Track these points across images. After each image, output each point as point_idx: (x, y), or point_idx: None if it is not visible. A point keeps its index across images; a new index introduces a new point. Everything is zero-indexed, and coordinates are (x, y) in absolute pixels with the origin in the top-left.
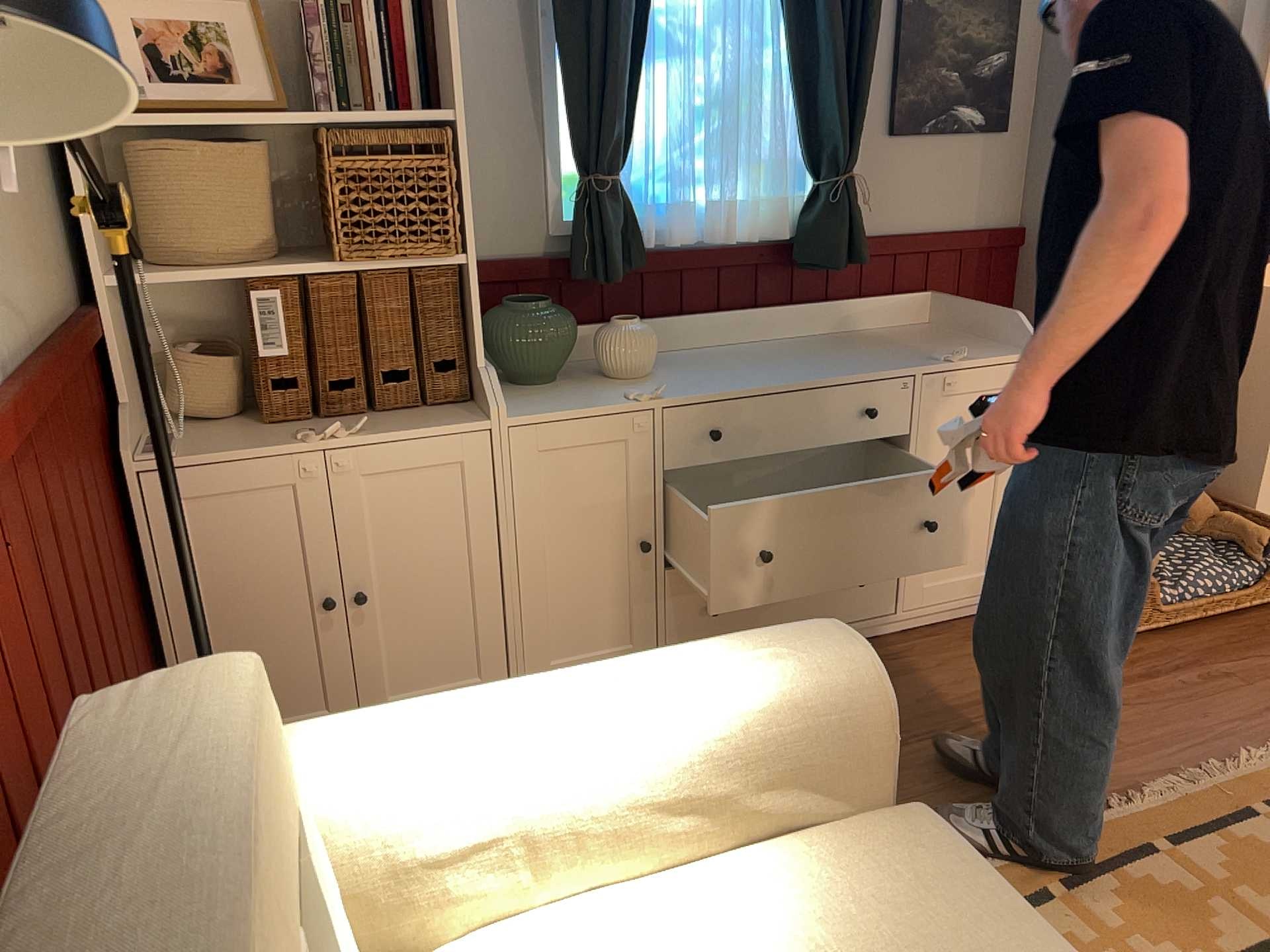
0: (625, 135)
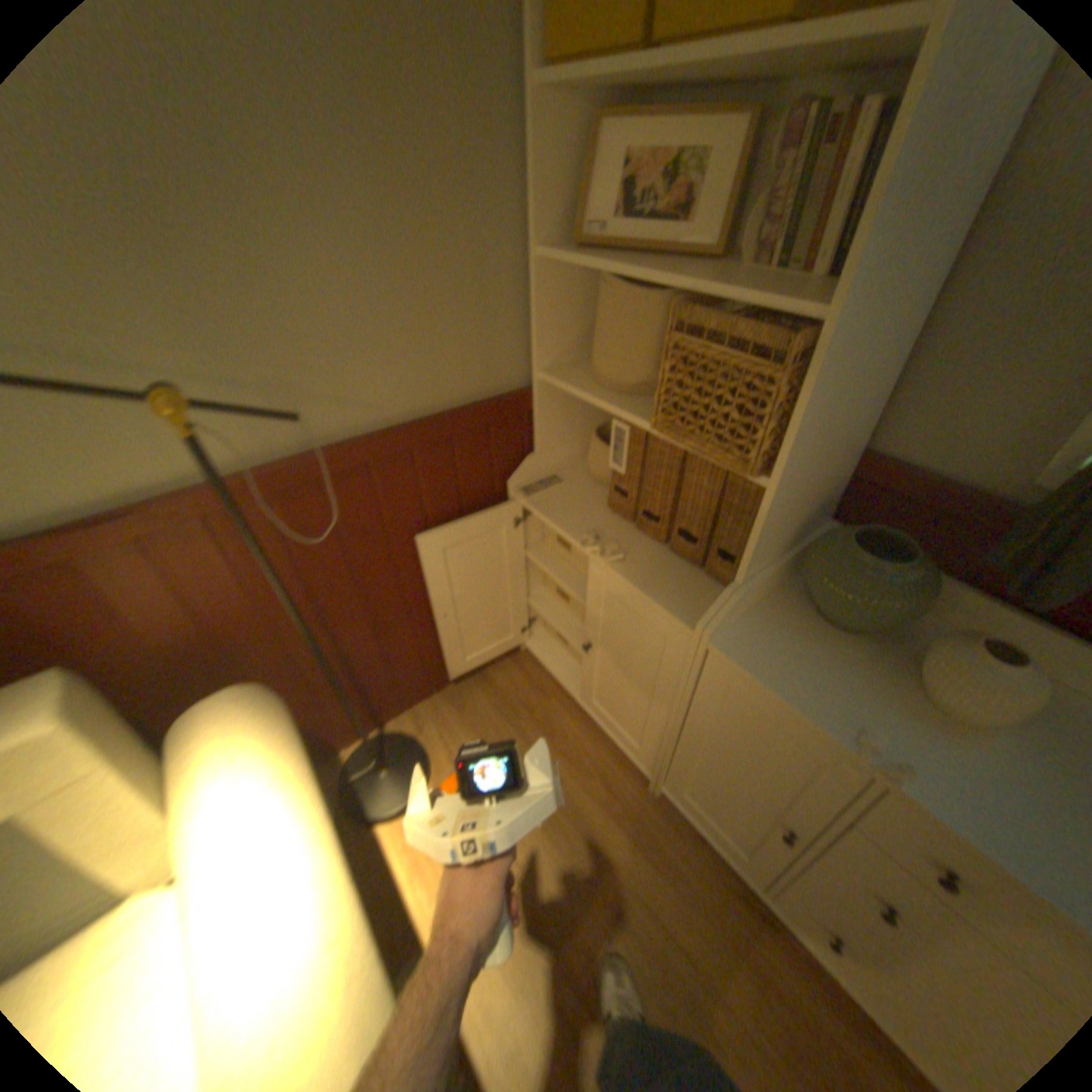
0: None
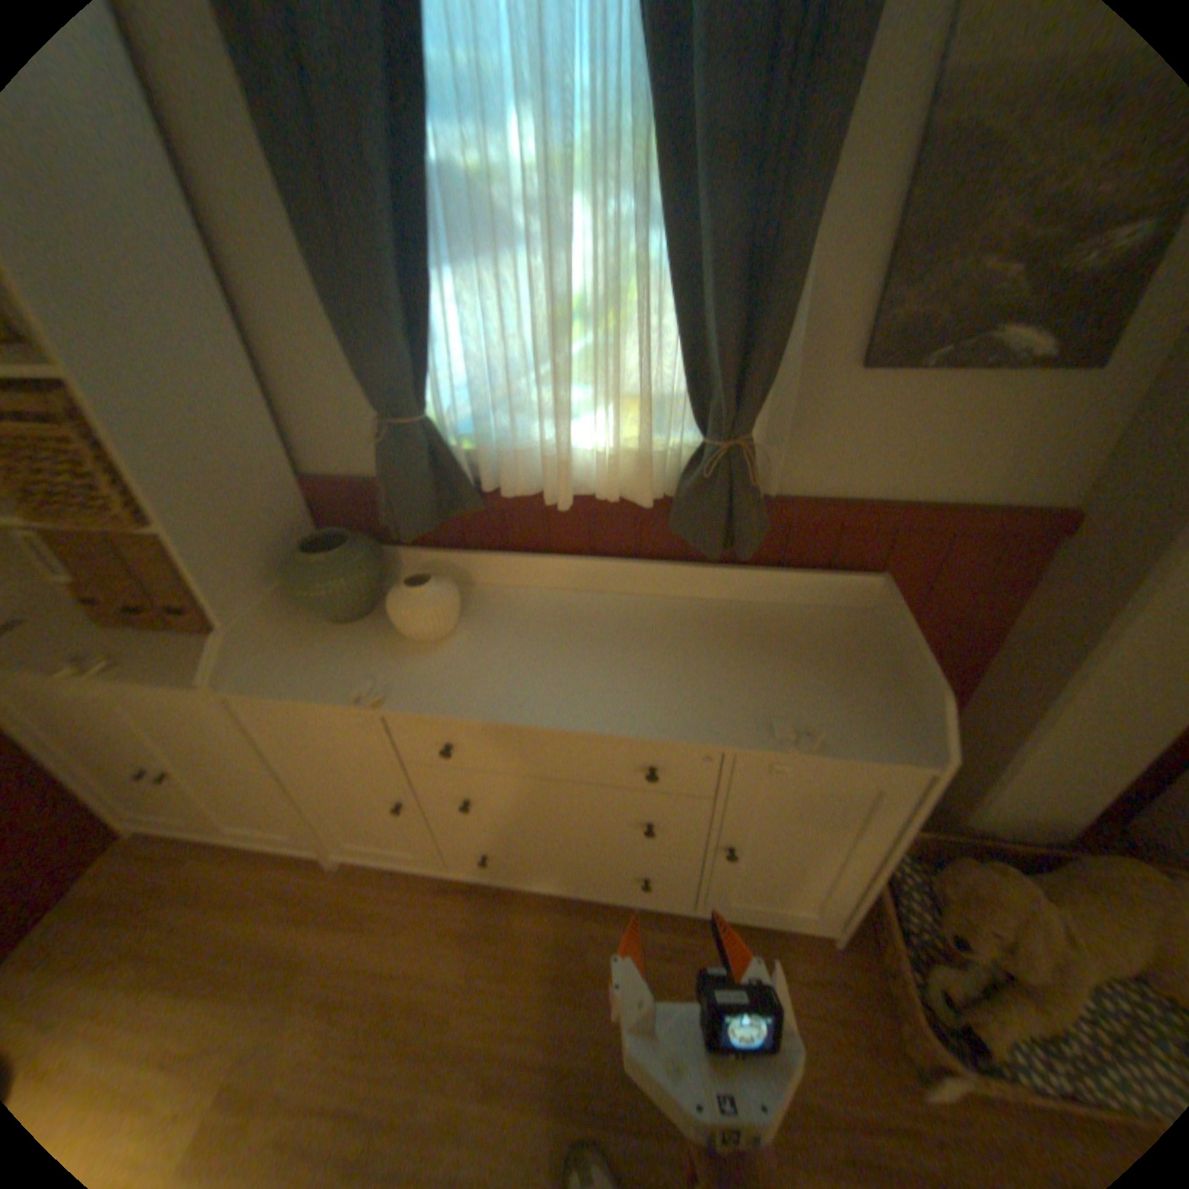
0: (410, 364)
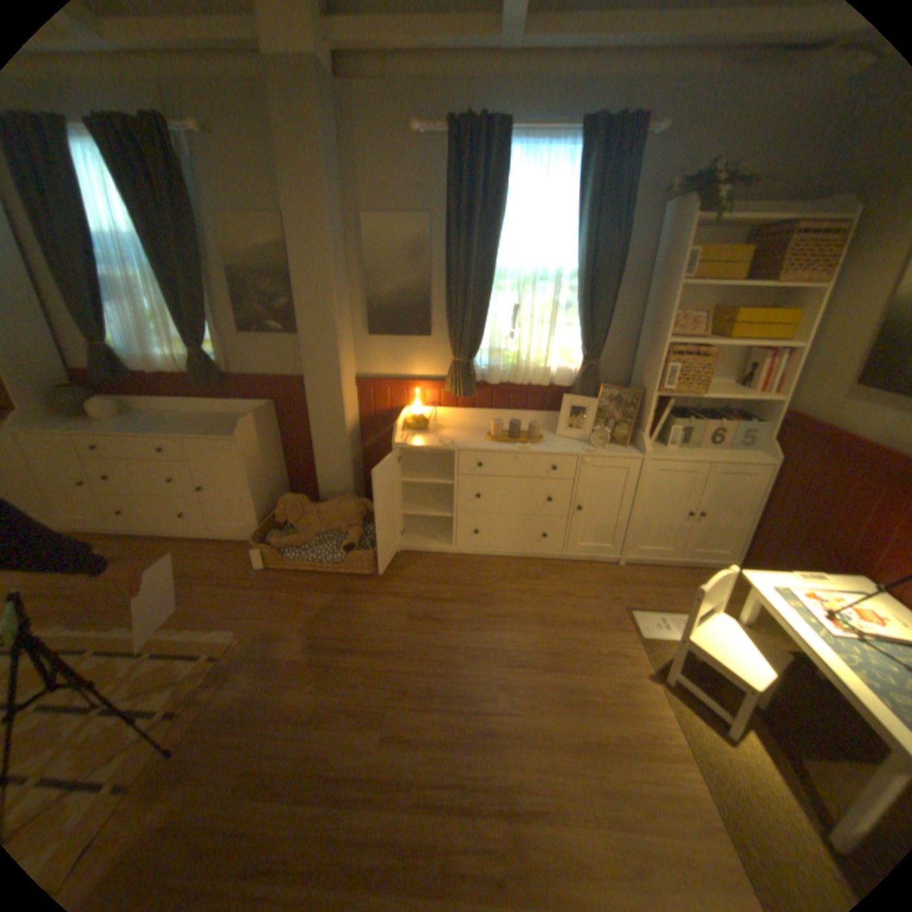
0: (93, 328)
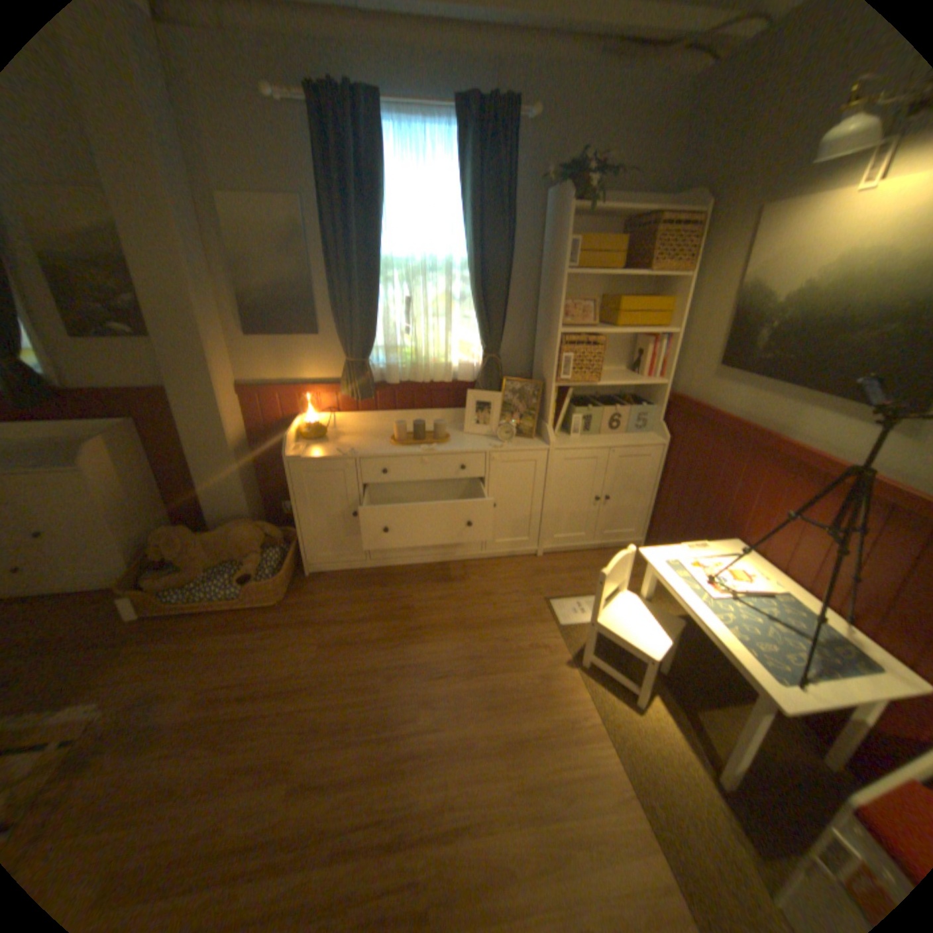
0: None
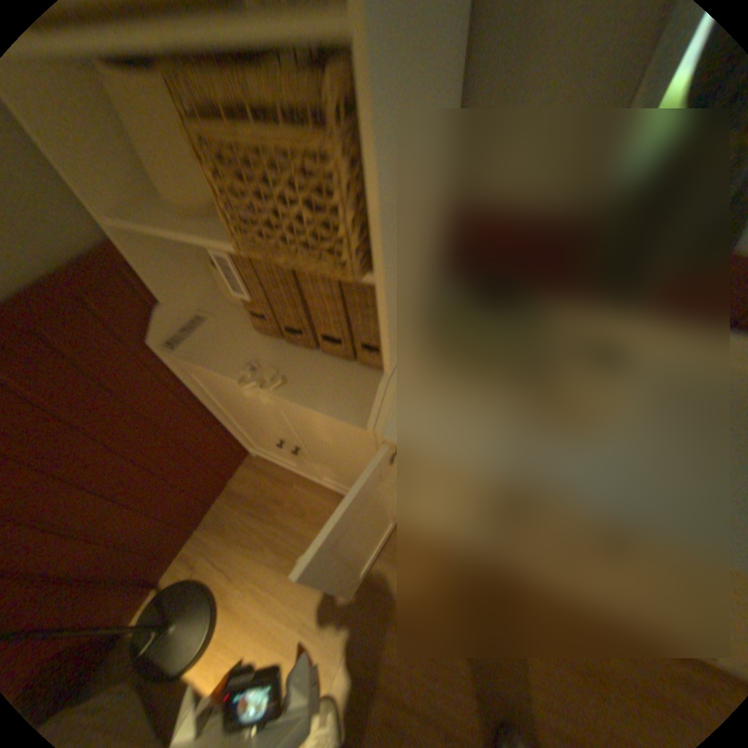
0: None
